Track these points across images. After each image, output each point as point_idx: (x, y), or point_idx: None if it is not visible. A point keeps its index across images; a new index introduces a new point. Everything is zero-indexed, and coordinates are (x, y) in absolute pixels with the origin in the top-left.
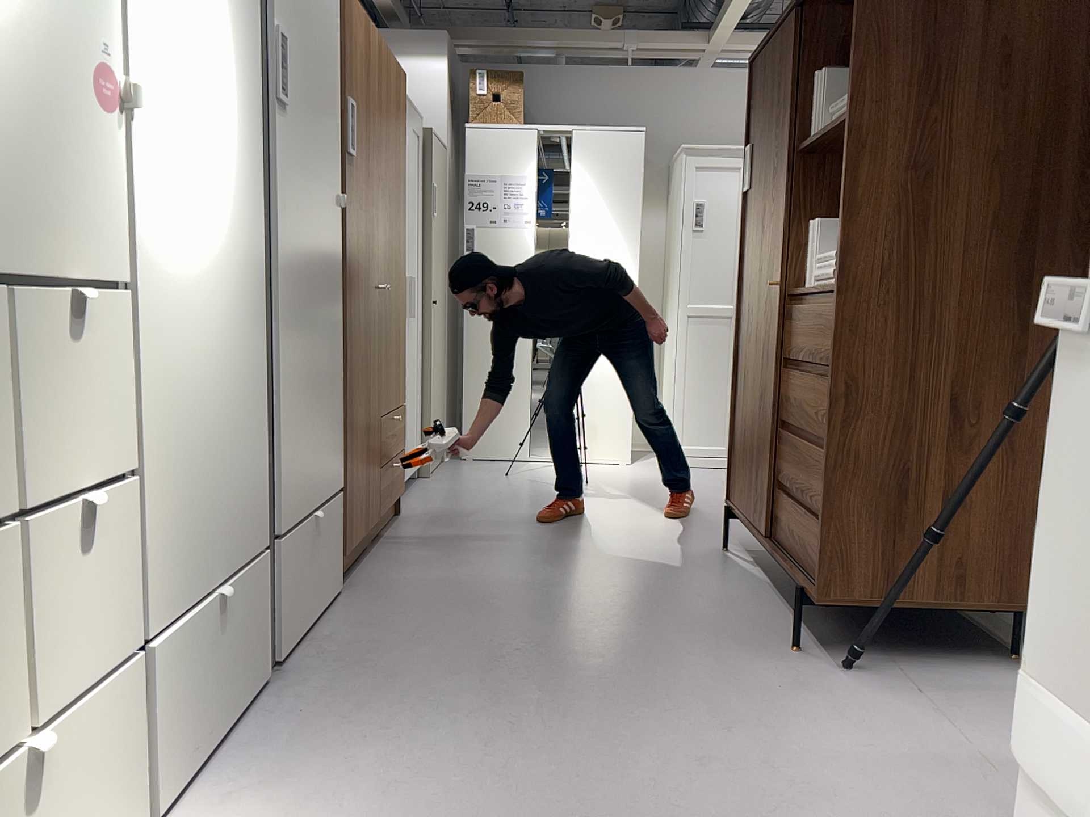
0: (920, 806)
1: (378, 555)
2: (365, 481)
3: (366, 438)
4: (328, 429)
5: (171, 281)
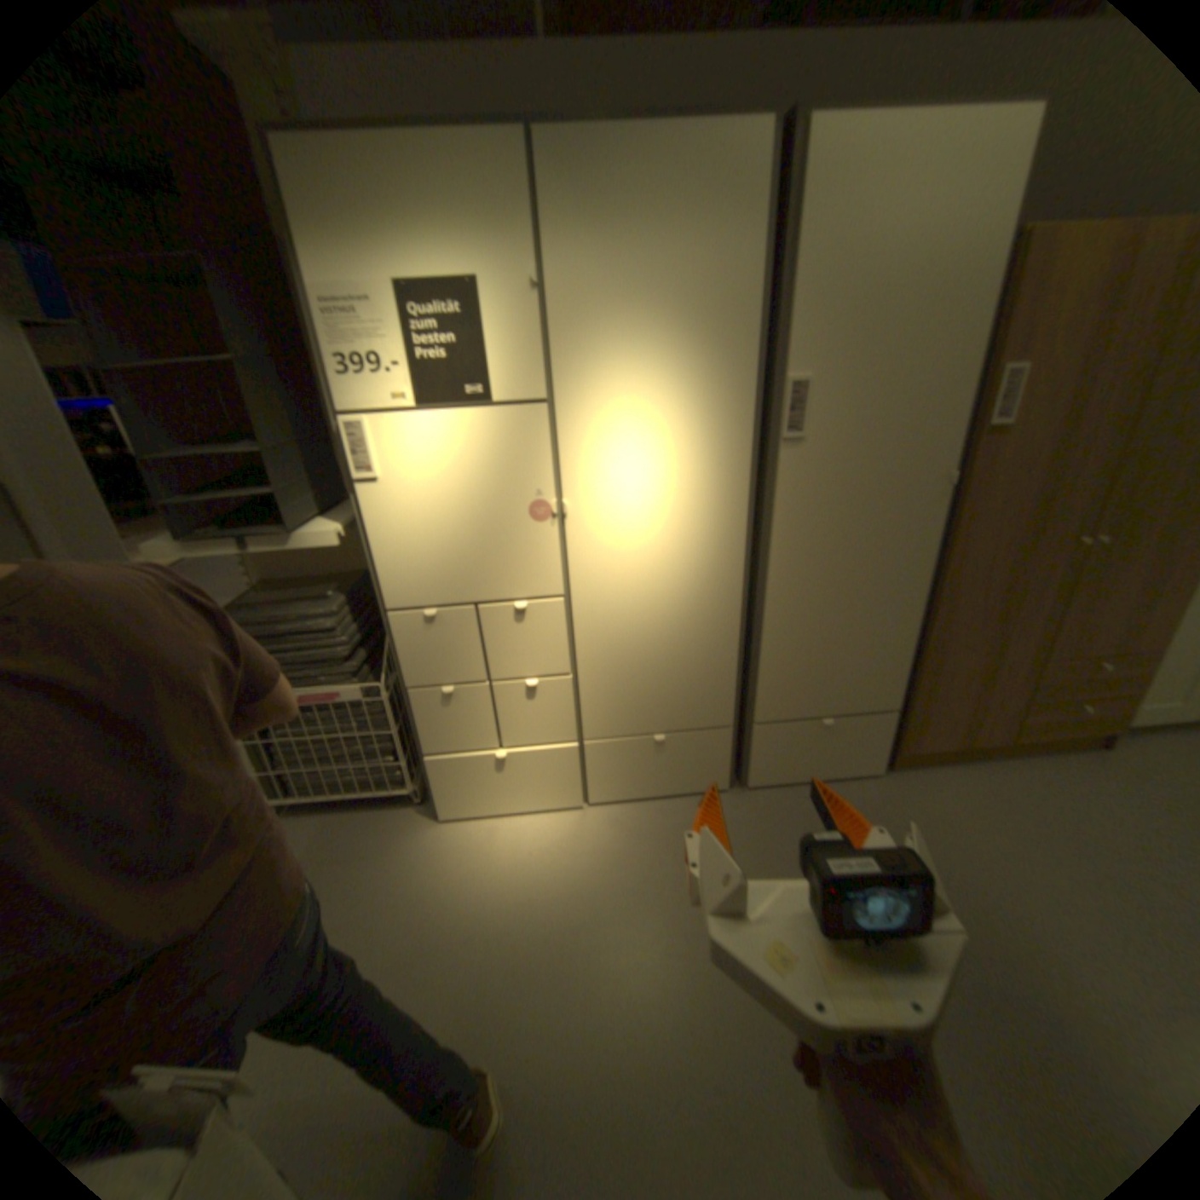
0: None
1: (987, 772)
2: (974, 711)
3: (991, 678)
4: (870, 667)
5: (613, 588)
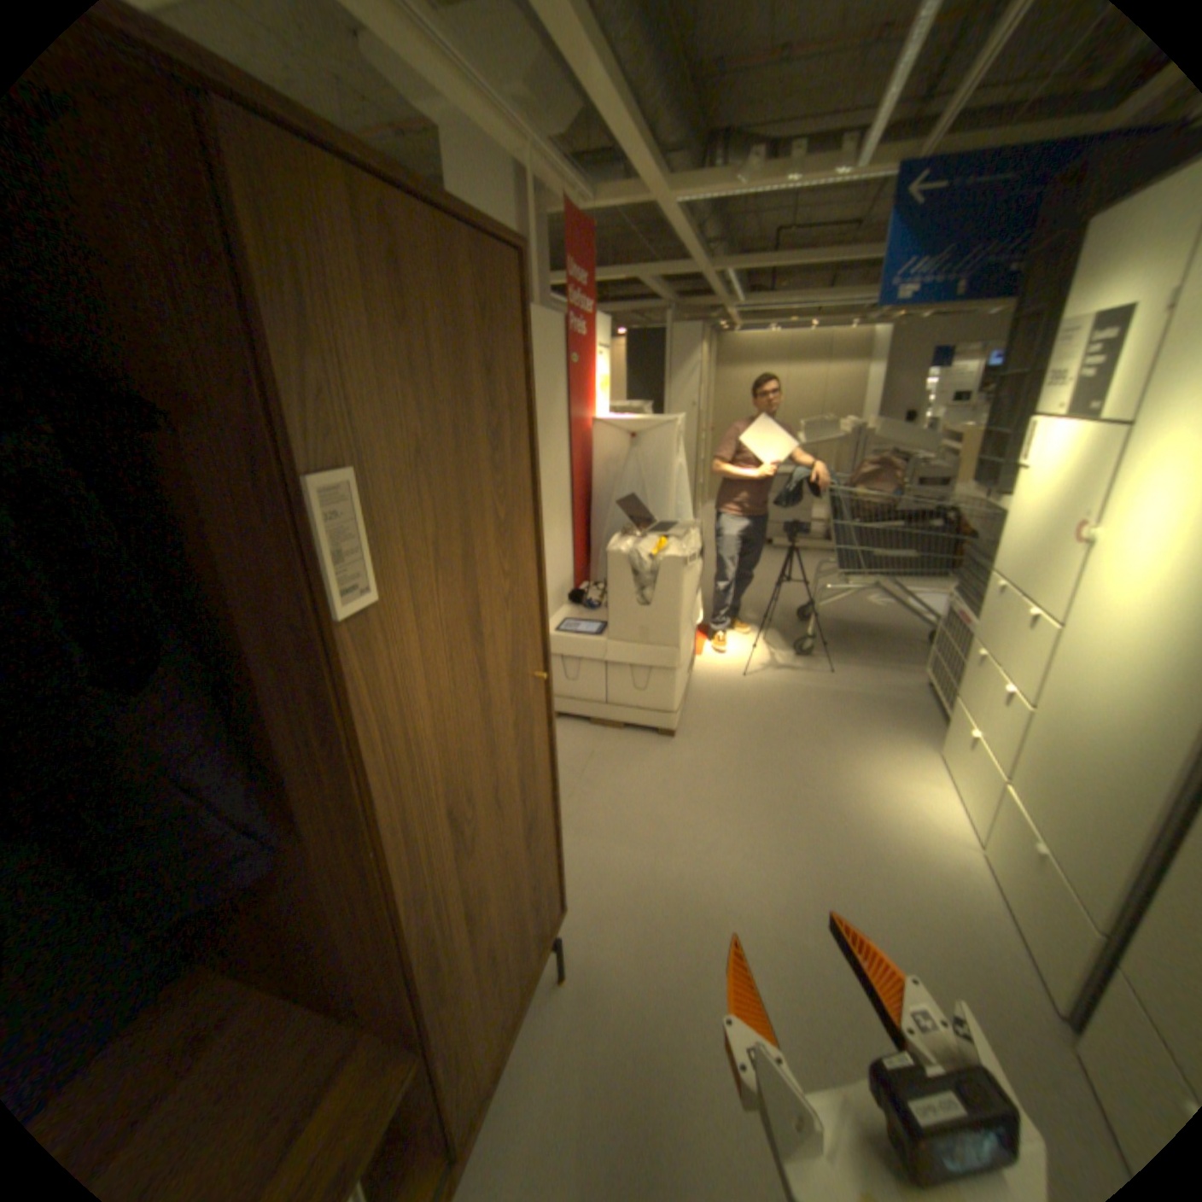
0: (617, 815)
1: None
2: None
3: None
4: None
5: (1091, 644)
